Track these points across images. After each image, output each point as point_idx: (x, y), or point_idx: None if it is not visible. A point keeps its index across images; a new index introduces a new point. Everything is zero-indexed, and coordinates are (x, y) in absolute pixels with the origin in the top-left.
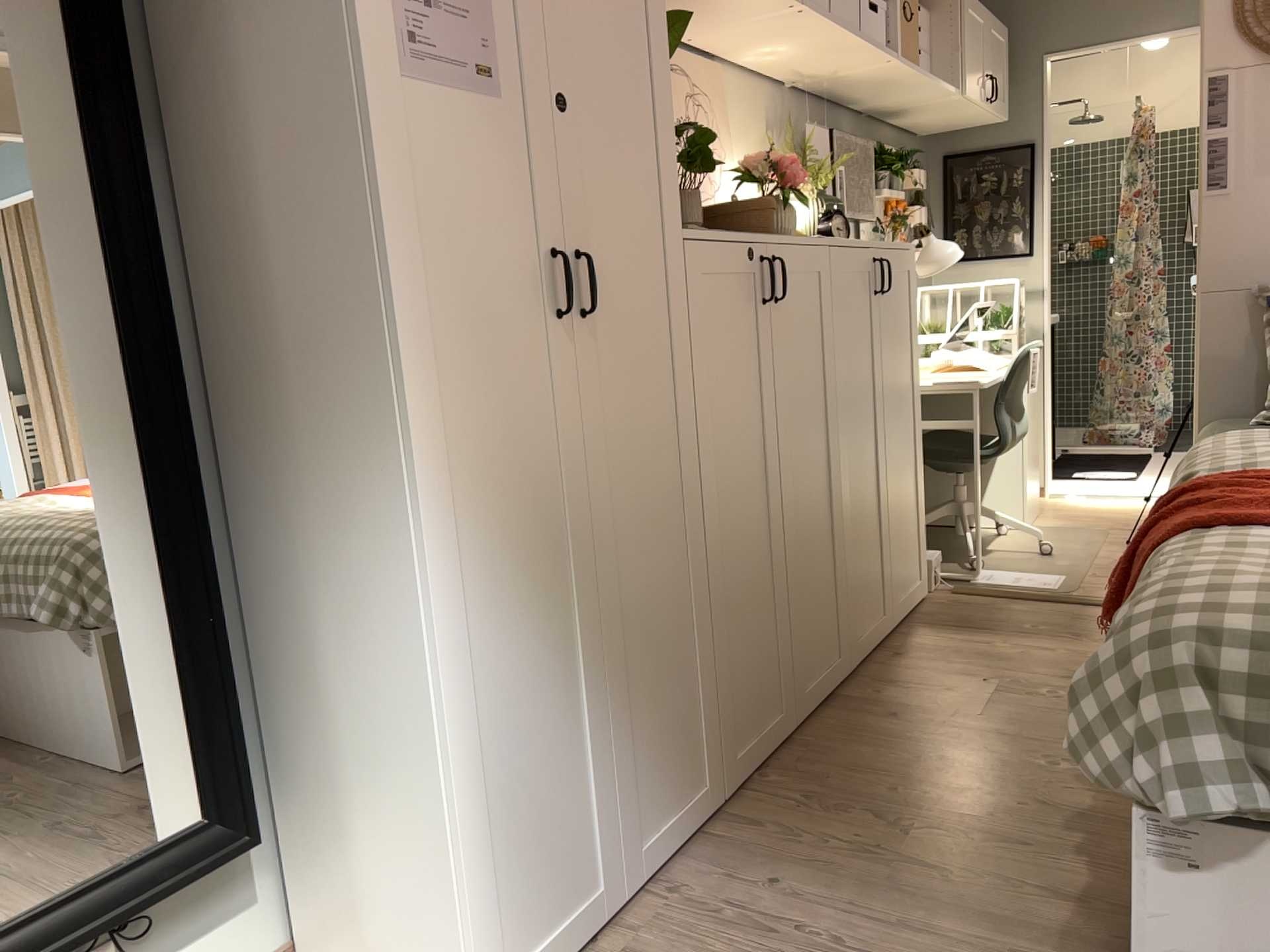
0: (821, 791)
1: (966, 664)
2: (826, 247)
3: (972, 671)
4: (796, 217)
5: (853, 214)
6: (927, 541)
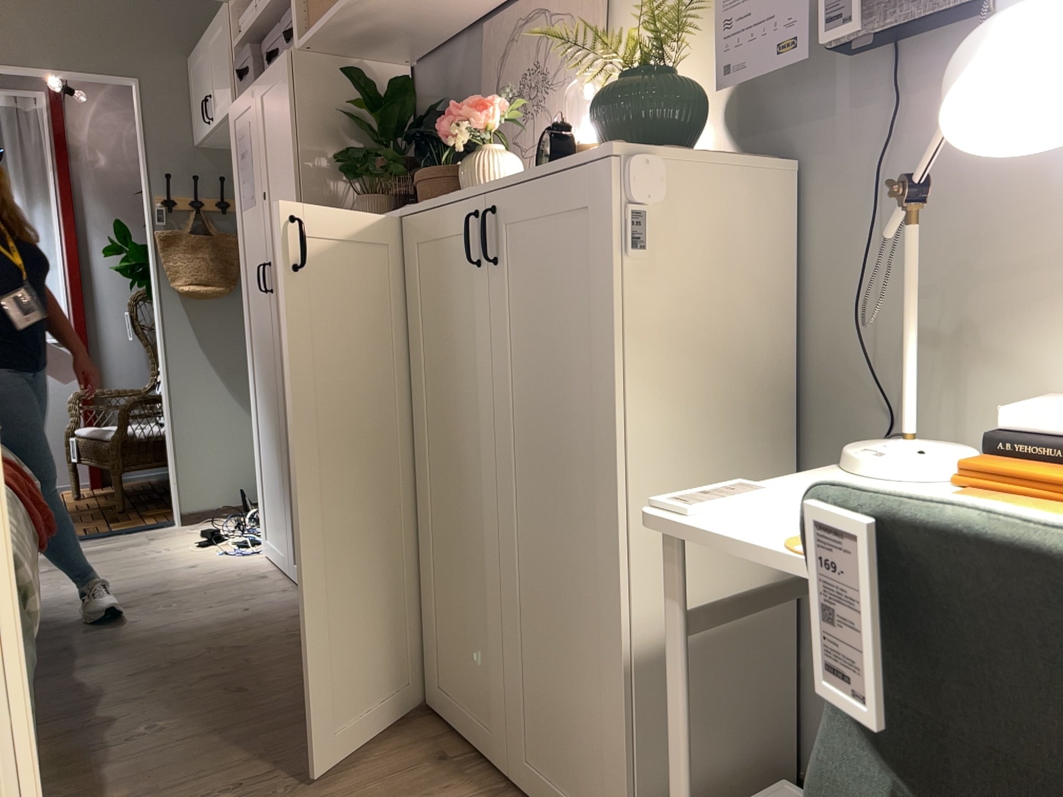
0: (292, 643)
1: (353, 793)
2: (395, 221)
3: (334, 788)
4: (475, 171)
5: (936, 7)
6: (627, 789)
